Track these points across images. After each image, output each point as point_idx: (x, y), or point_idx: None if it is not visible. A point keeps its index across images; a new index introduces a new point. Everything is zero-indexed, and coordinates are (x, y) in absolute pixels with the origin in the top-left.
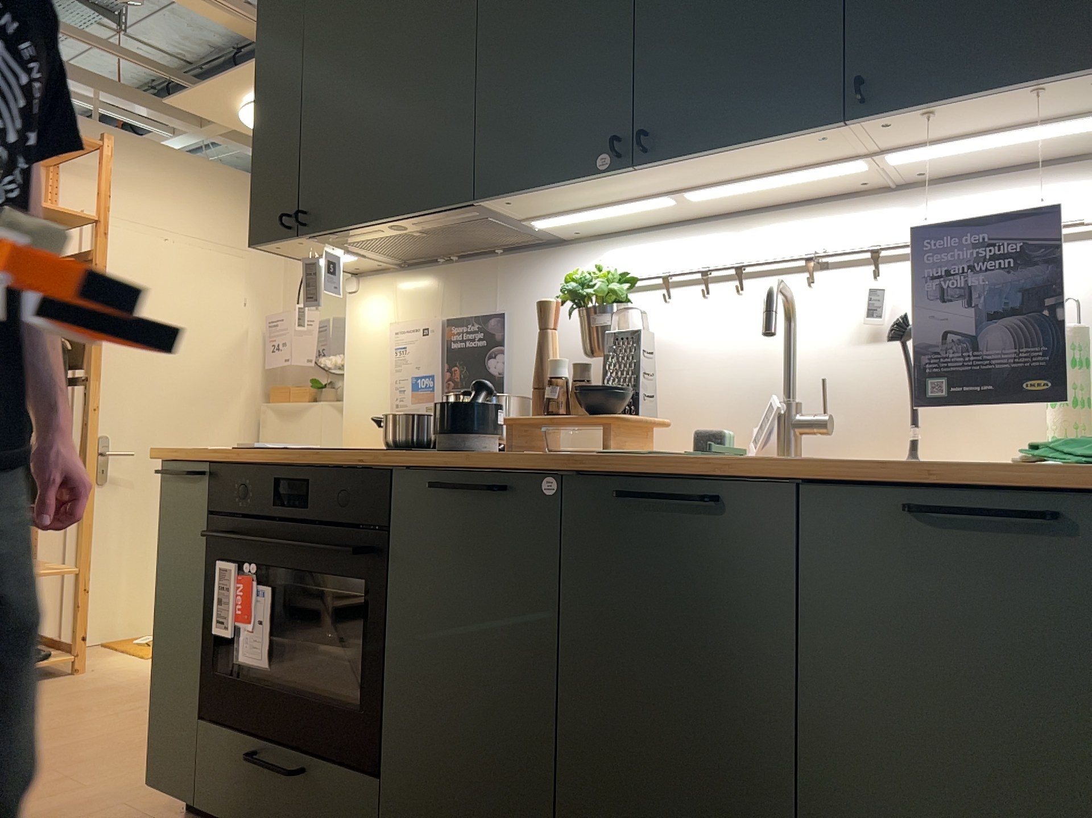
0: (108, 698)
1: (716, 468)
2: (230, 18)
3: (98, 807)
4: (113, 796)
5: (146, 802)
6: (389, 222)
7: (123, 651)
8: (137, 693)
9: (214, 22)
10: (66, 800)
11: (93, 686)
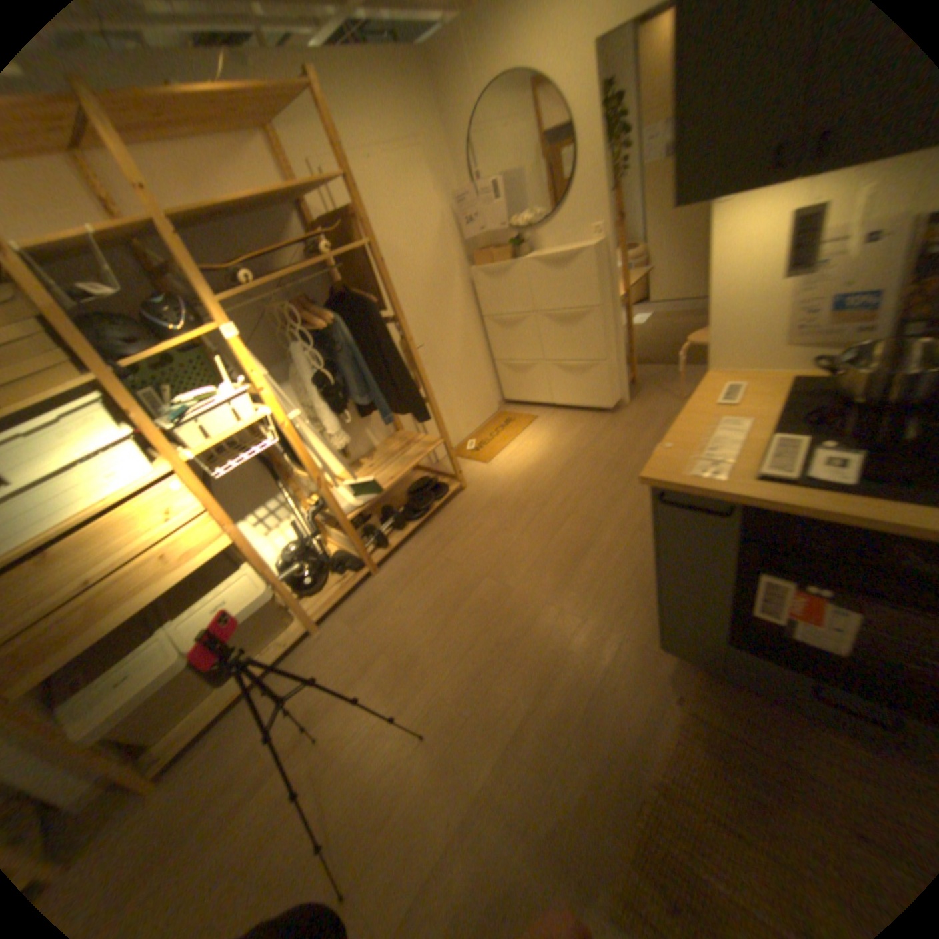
0: (504, 512)
1: None
2: None
3: (611, 641)
4: (608, 626)
5: (636, 632)
6: None
7: (468, 460)
8: (515, 503)
9: None
10: (584, 635)
11: (484, 501)
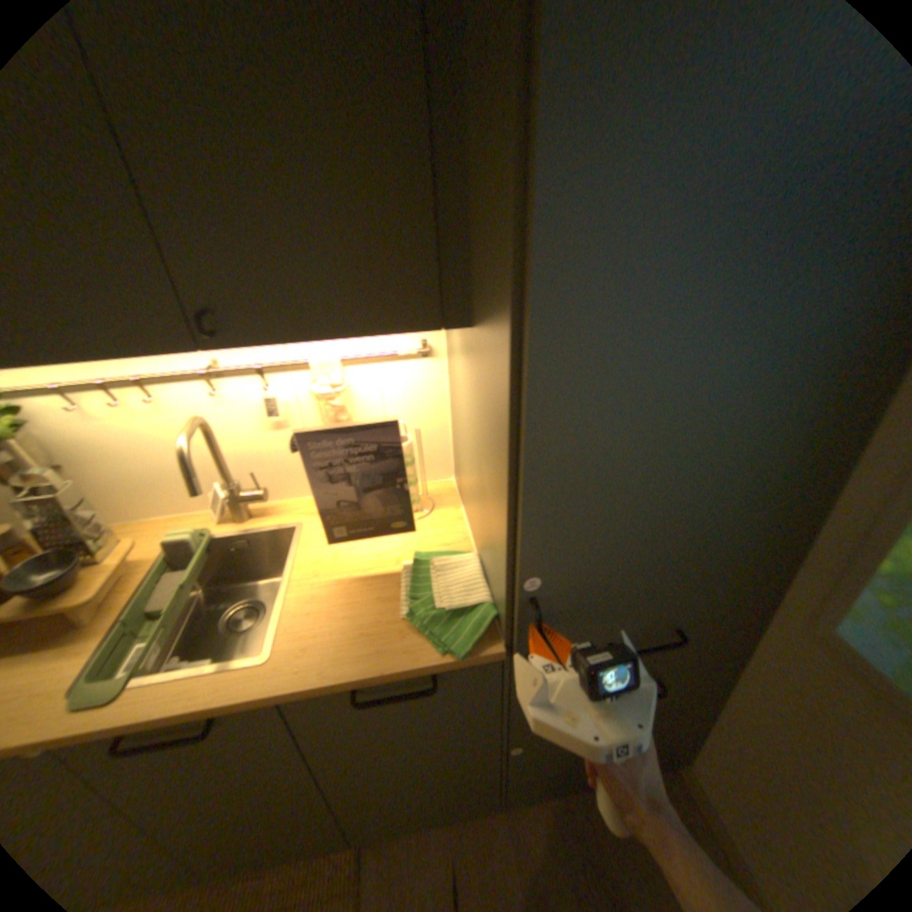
0: None
1: (197, 716)
2: None
3: None
4: None
5: None
6: None
7: None
8: None
9: None
10: None
11: None
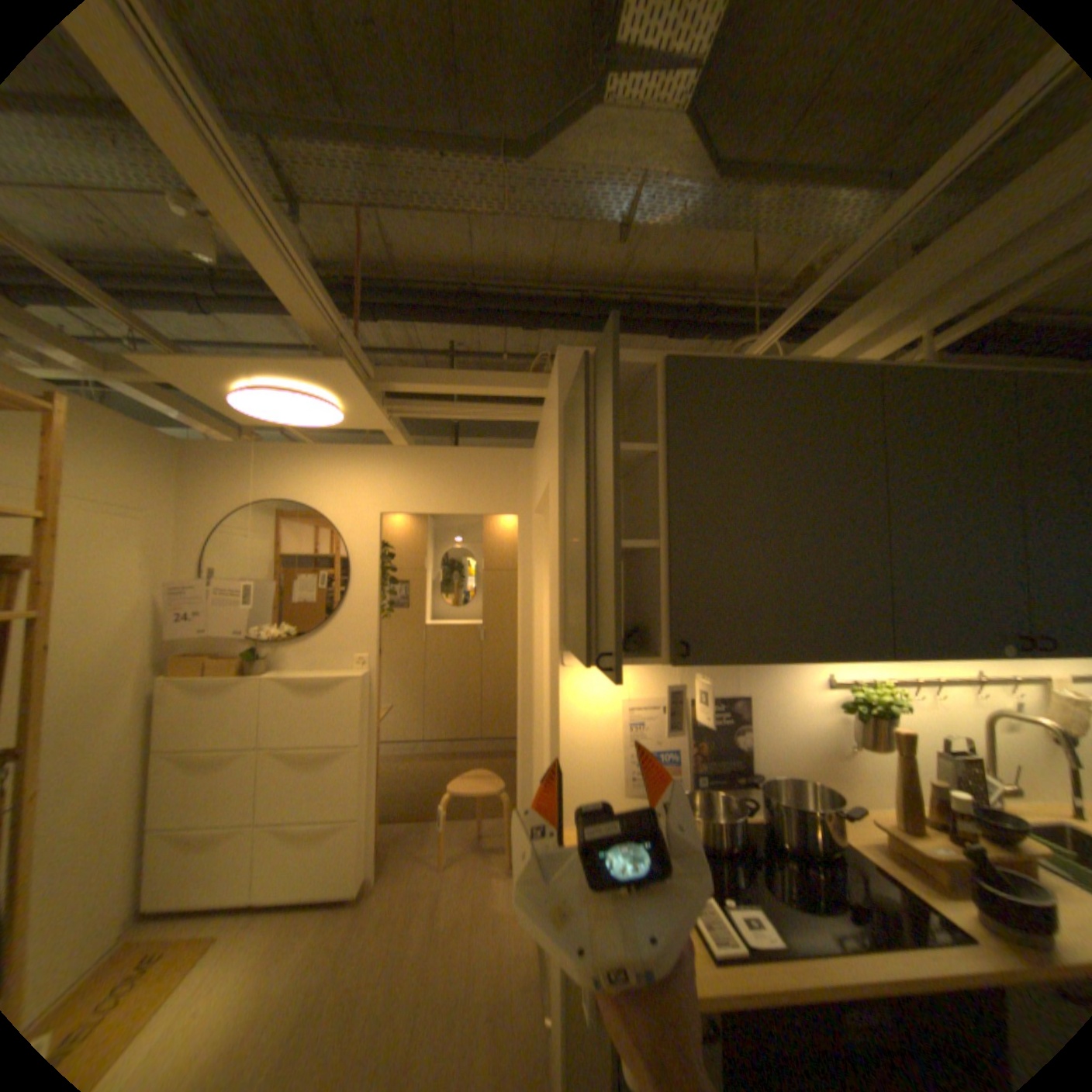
0: None
1: None
2: (316, 309)
3: None
4: None
5: None
6: (786, 662)
7: None
8: None
9: (290, 306)
10: None
11: None
